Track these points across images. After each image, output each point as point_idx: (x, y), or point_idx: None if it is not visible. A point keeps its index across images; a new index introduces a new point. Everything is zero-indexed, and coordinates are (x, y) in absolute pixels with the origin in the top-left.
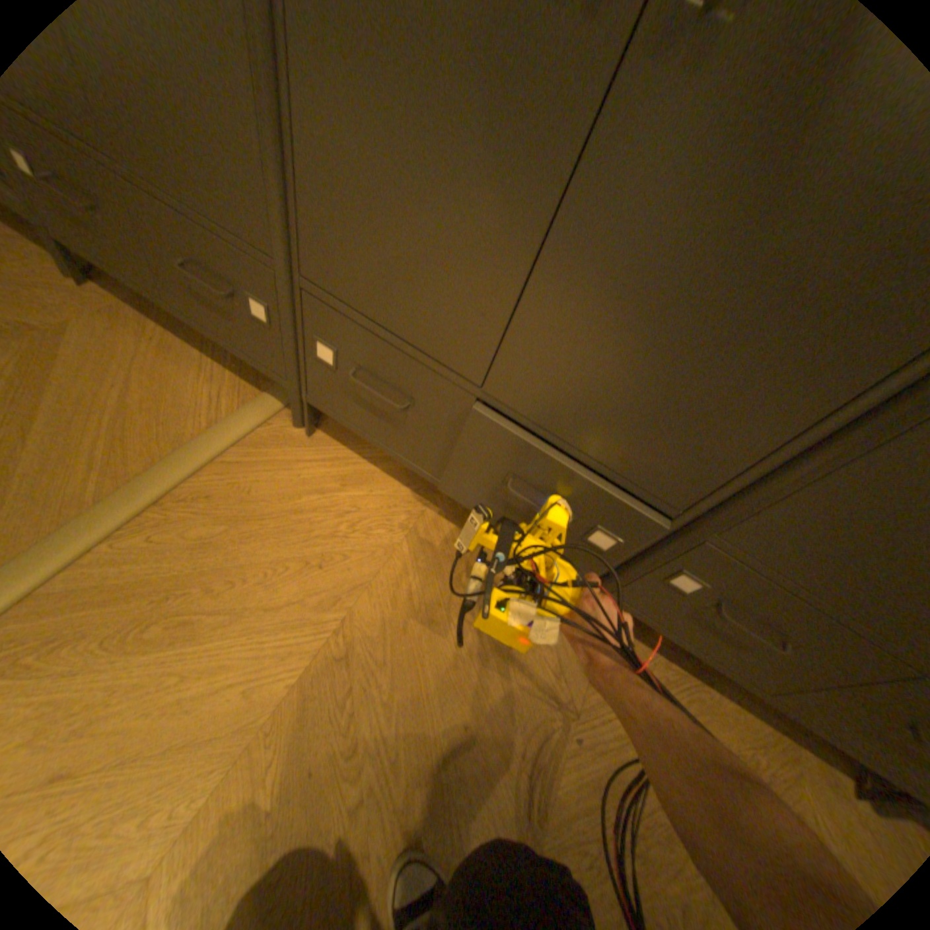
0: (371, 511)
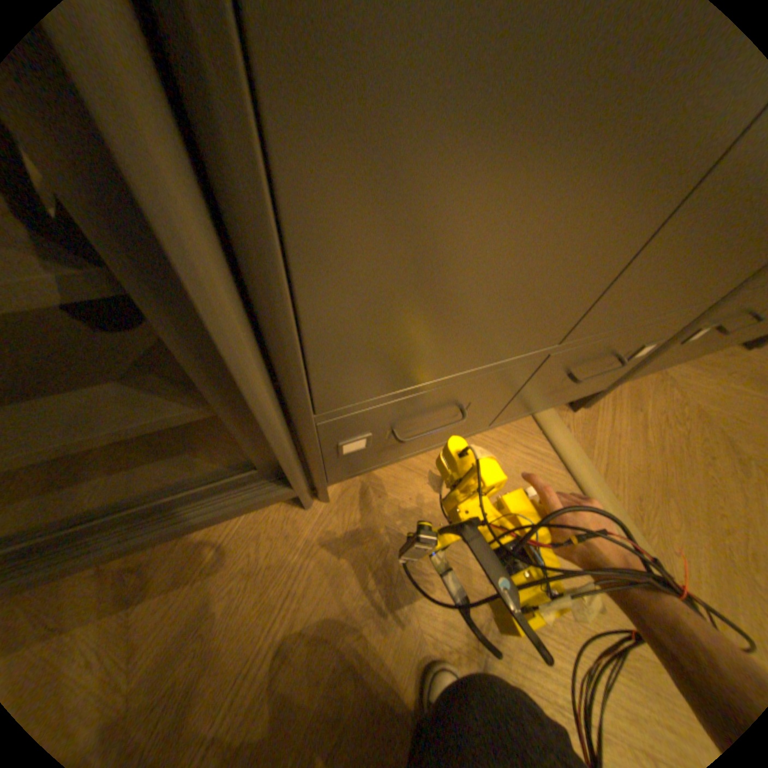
0: (669, 406)
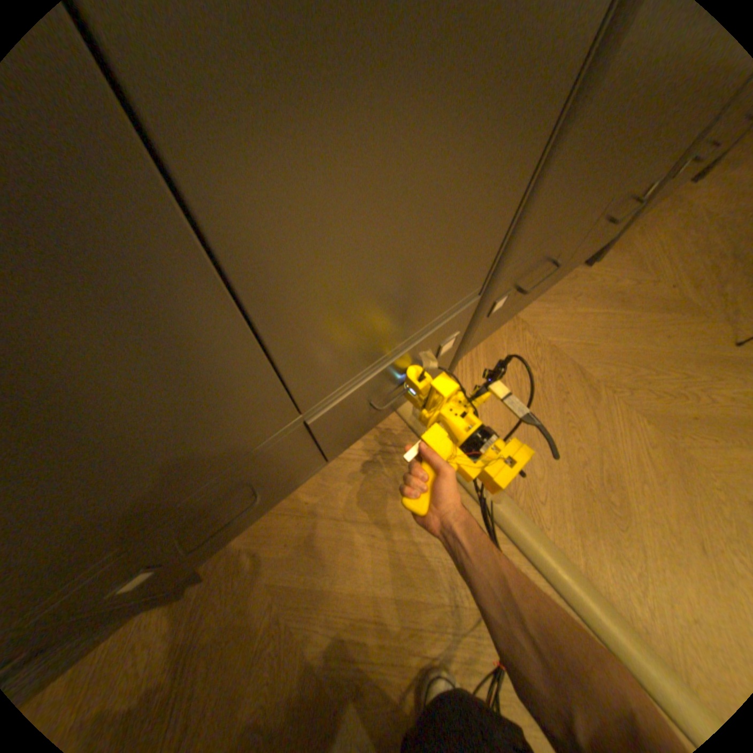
0: (522, 352)
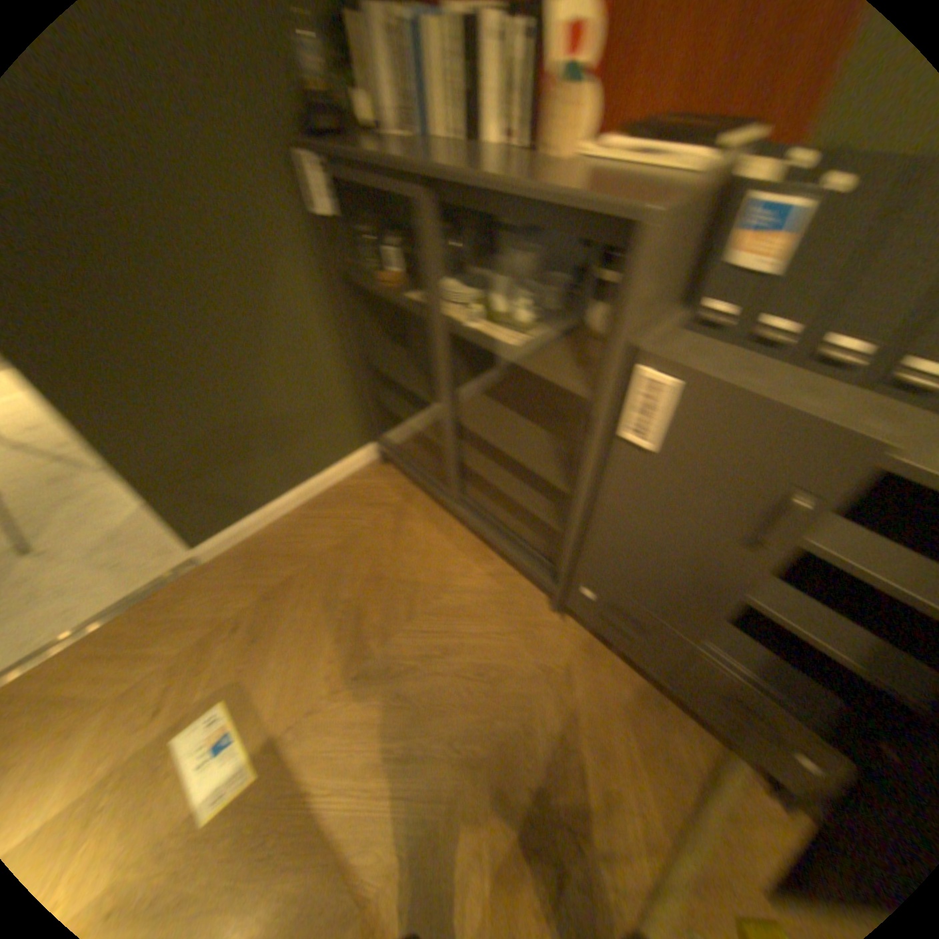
0: None
